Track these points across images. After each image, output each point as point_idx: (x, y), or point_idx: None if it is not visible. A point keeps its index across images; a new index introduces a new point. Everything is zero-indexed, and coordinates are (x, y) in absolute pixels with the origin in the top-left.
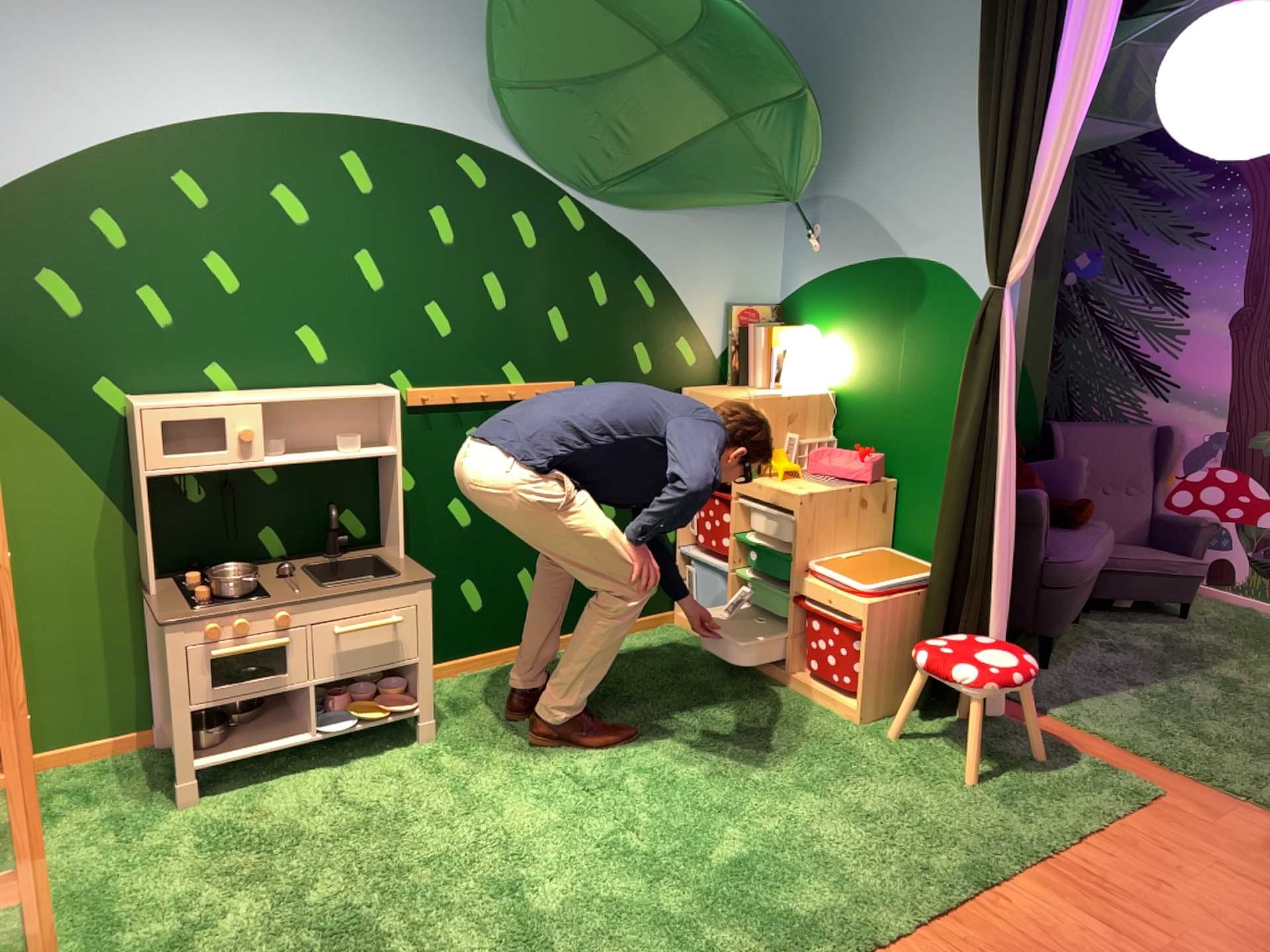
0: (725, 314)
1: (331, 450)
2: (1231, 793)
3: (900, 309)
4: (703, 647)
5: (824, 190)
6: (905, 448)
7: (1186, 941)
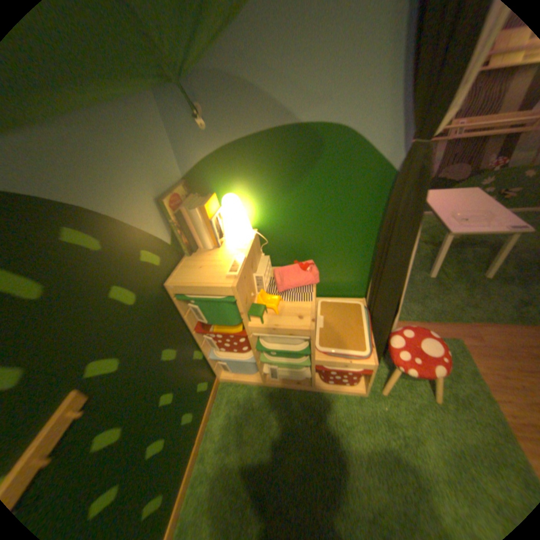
0: (160, 209)
1: None
2: (468, 323)
3: (301, 166)
4: (251, 390)
5: (192, 65)
6: (317, 250)
7: None
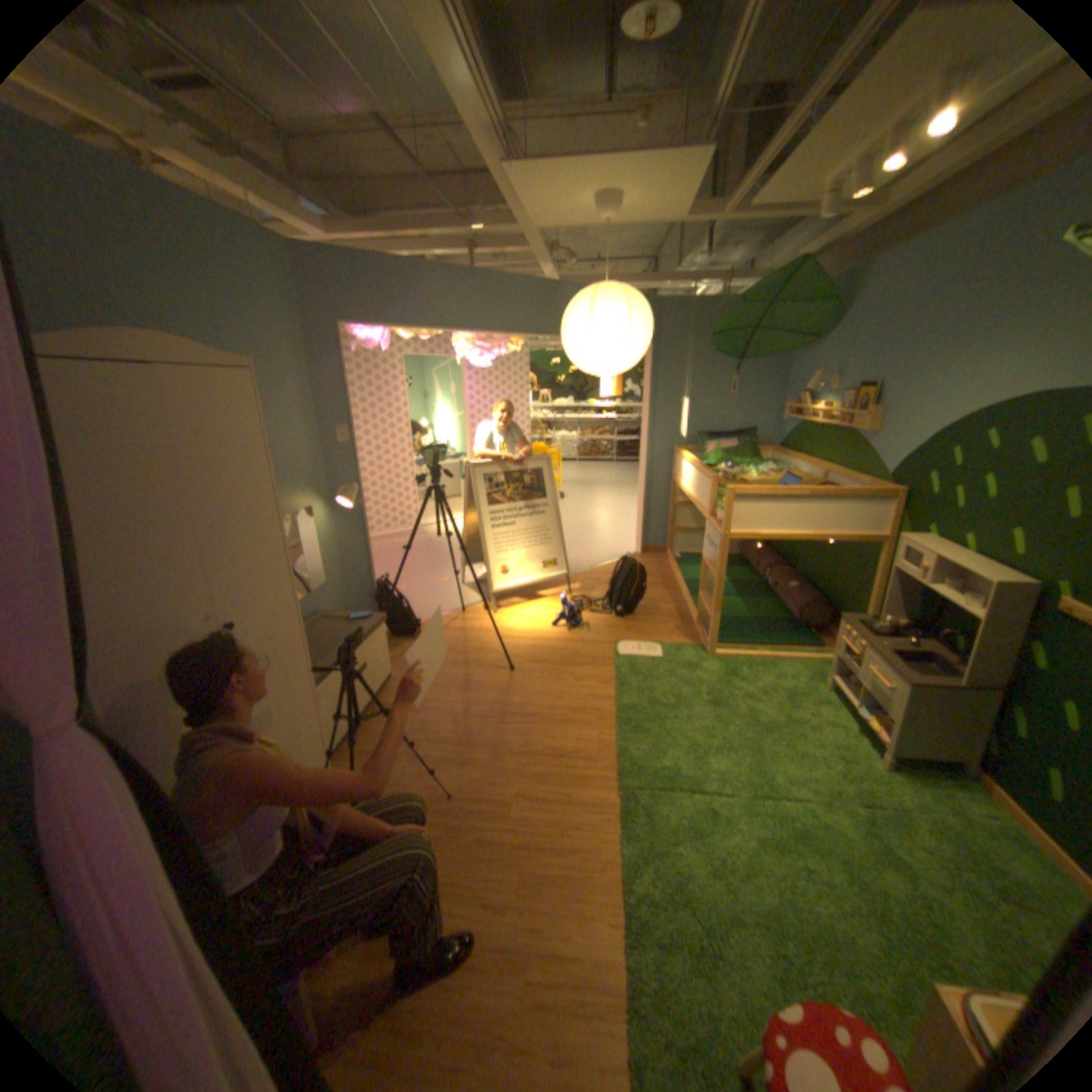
0: None
1: (976, 603)
2: None
3: None
4: None
5: None
6: None
7: (517, 990)
